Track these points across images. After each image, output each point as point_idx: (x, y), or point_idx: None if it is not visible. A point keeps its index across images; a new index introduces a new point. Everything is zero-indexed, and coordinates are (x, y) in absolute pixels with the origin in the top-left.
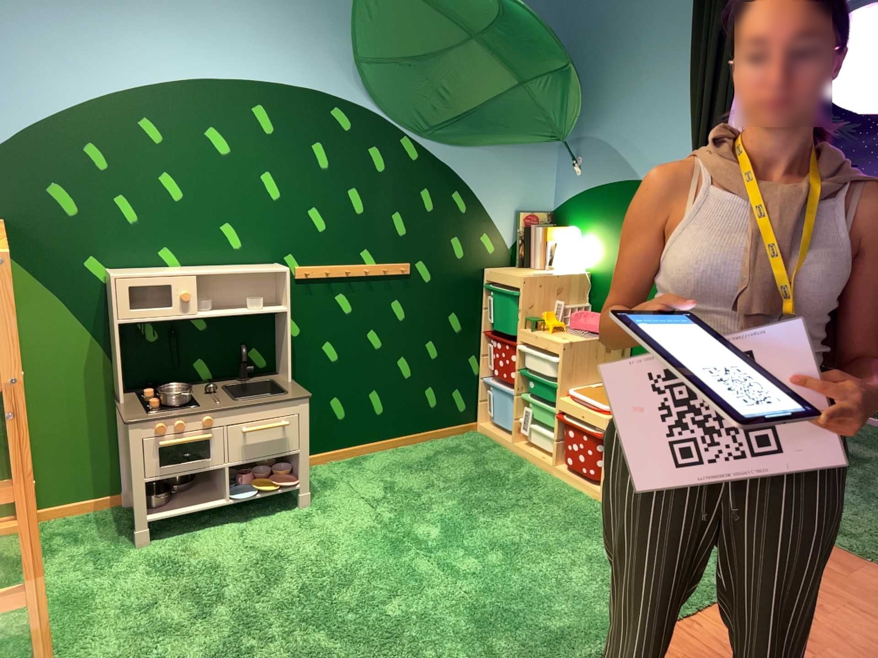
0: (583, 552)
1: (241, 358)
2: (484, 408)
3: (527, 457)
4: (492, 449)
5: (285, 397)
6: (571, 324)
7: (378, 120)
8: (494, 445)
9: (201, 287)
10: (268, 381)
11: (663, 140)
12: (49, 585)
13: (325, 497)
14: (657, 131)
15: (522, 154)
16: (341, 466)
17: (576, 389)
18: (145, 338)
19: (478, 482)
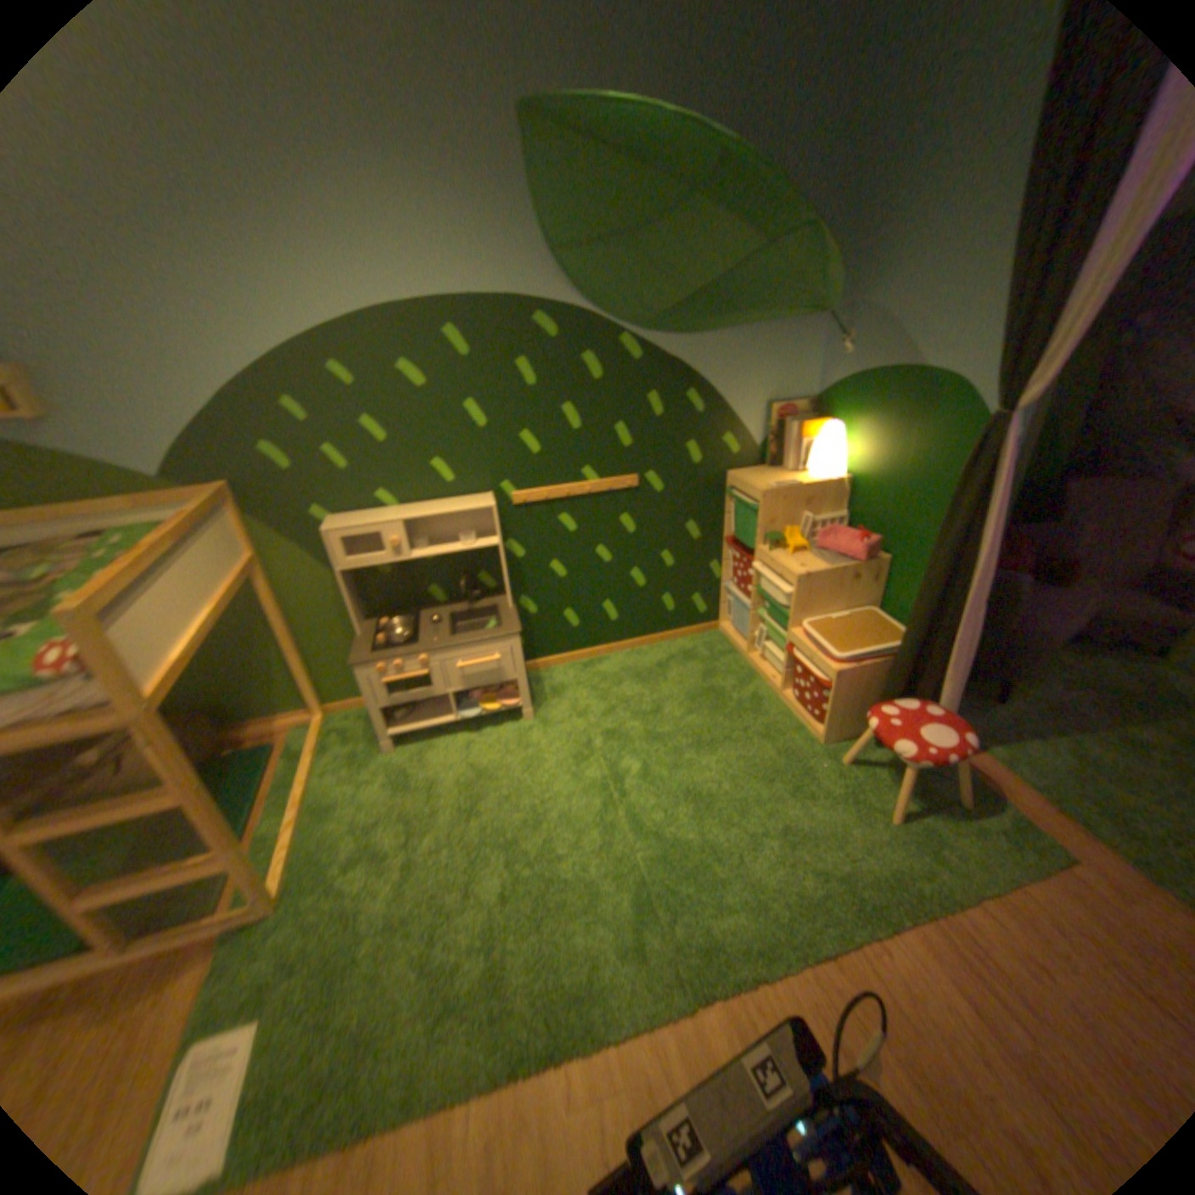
0: (783, 829)
1: (469, 582)
2: (725, 614)
3: (760, 676)
4: (728, 660)
5: (493, 635)
6: (824, 539)
7: (589, 314)
8: (731, 654)
9: (416, 523)
10: (490, 607)
11: (976, 303)
12: (296, 800)
13: (548, 711)
14: (971, 289)
15: (782, 328)
16: (574, 672)
17: (815, 624)
18: (375, 571)
19: (698, 707)
